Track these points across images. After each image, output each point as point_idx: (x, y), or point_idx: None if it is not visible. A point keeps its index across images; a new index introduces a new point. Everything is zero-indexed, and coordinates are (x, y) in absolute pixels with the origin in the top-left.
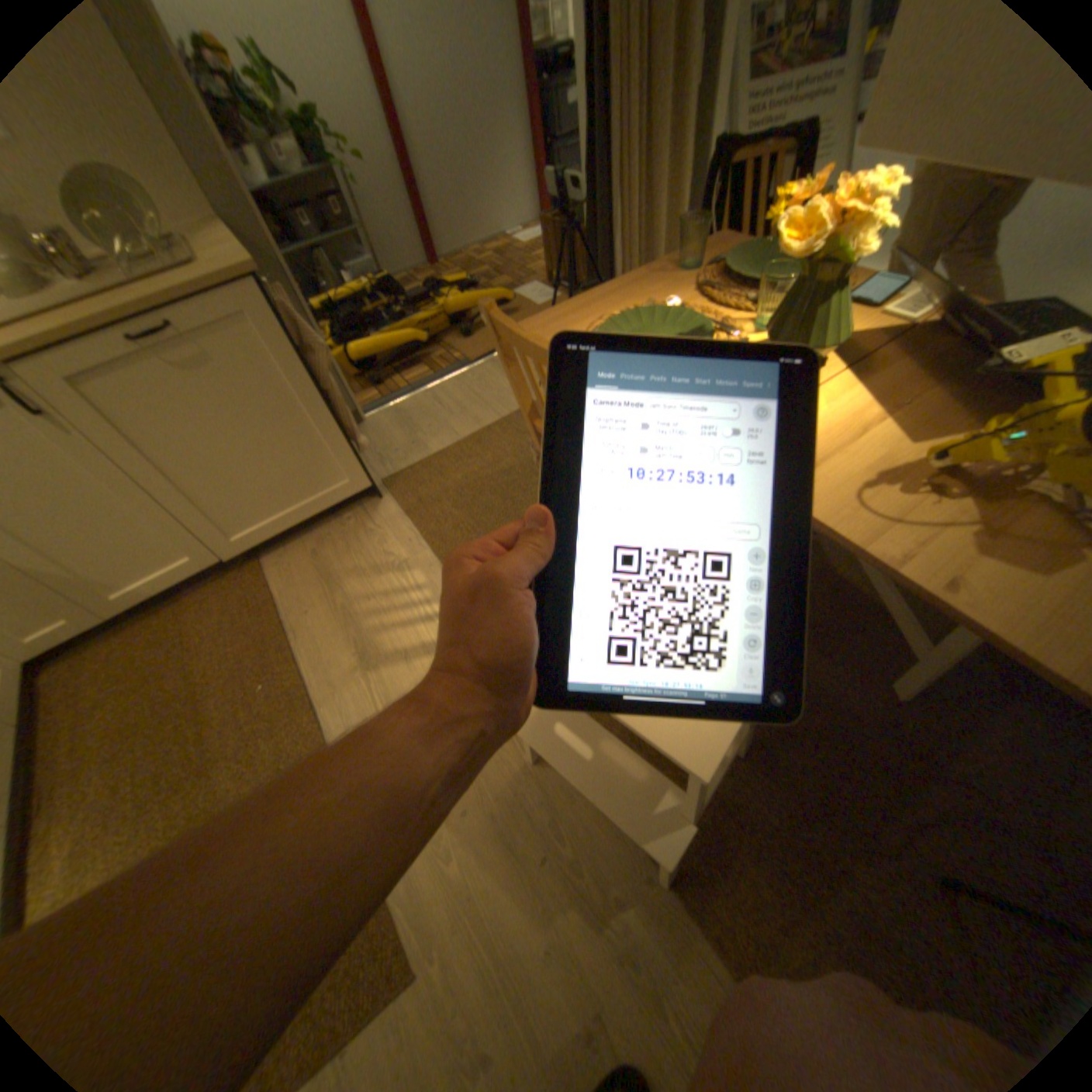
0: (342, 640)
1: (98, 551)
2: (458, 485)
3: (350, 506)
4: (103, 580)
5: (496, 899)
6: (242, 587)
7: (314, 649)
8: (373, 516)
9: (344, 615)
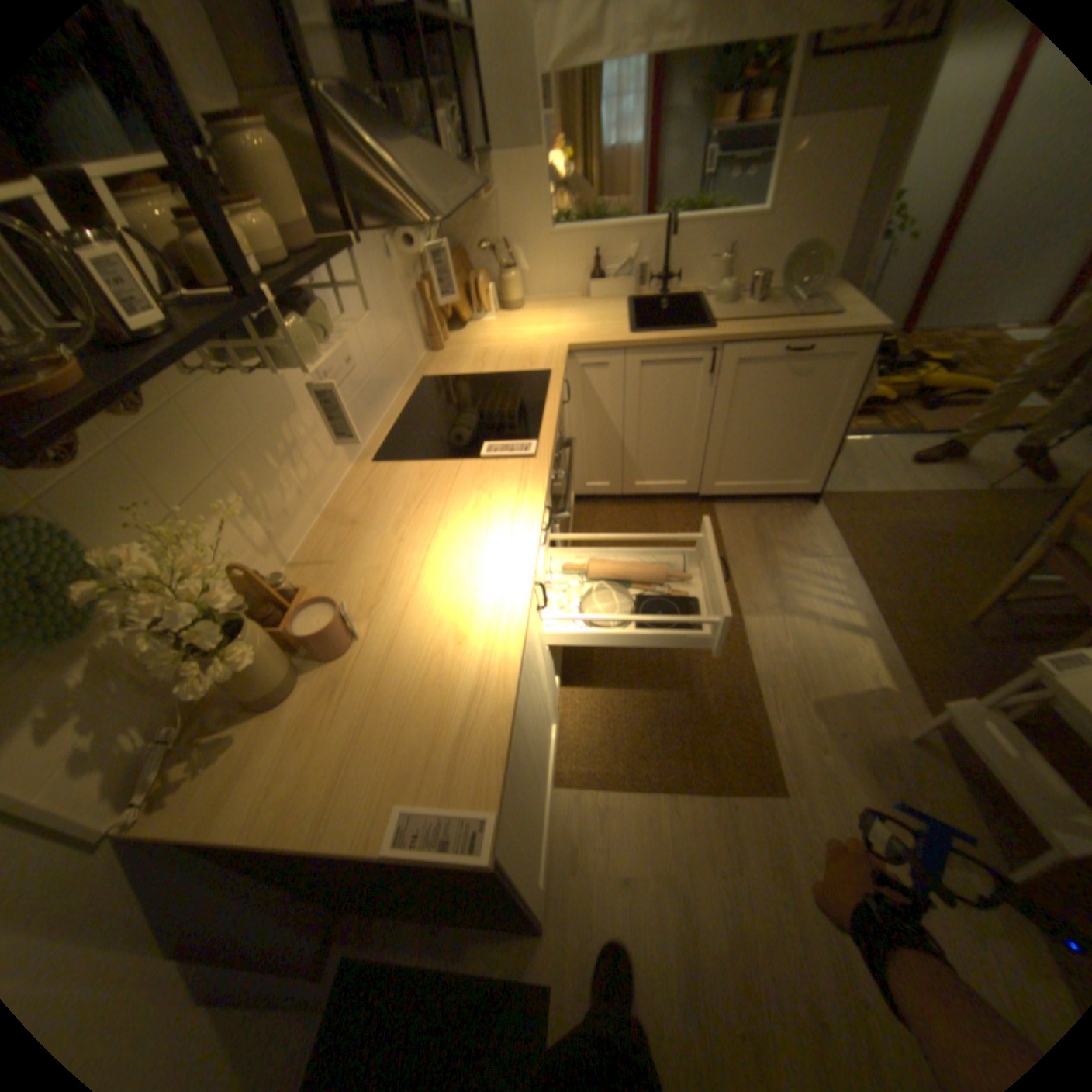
0: (768, 584)
1: (657, 454)
2: (890, 524)
3: (789, 498)
4: (643, 470)
5: (859, 797)
6: (699, 515)
7: (748, 578)
8: (808, 514)
9: (772, 569)
